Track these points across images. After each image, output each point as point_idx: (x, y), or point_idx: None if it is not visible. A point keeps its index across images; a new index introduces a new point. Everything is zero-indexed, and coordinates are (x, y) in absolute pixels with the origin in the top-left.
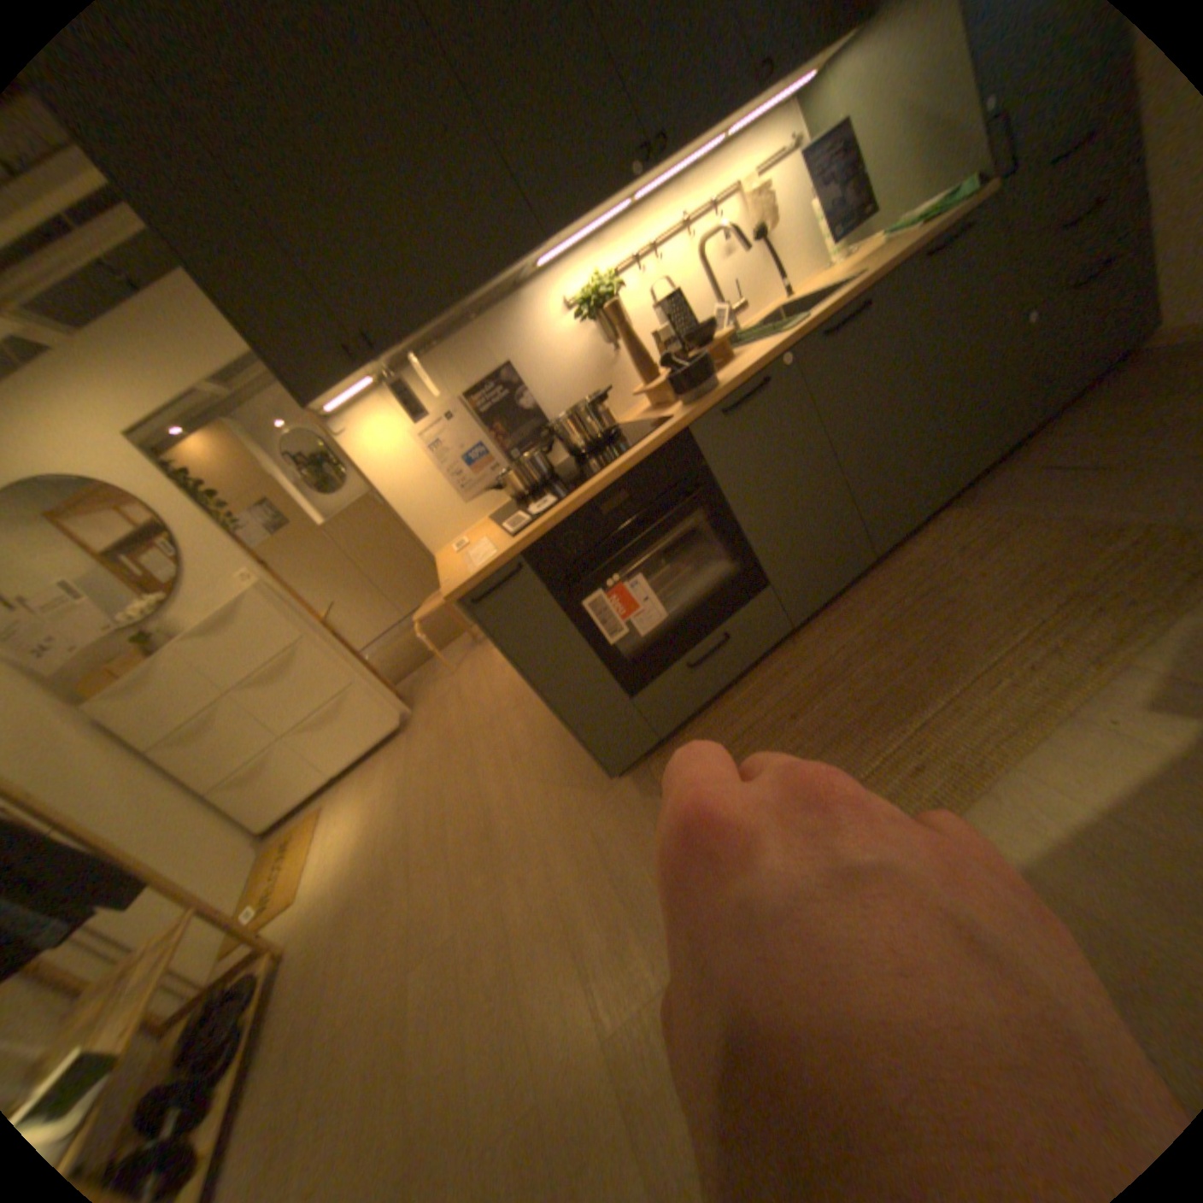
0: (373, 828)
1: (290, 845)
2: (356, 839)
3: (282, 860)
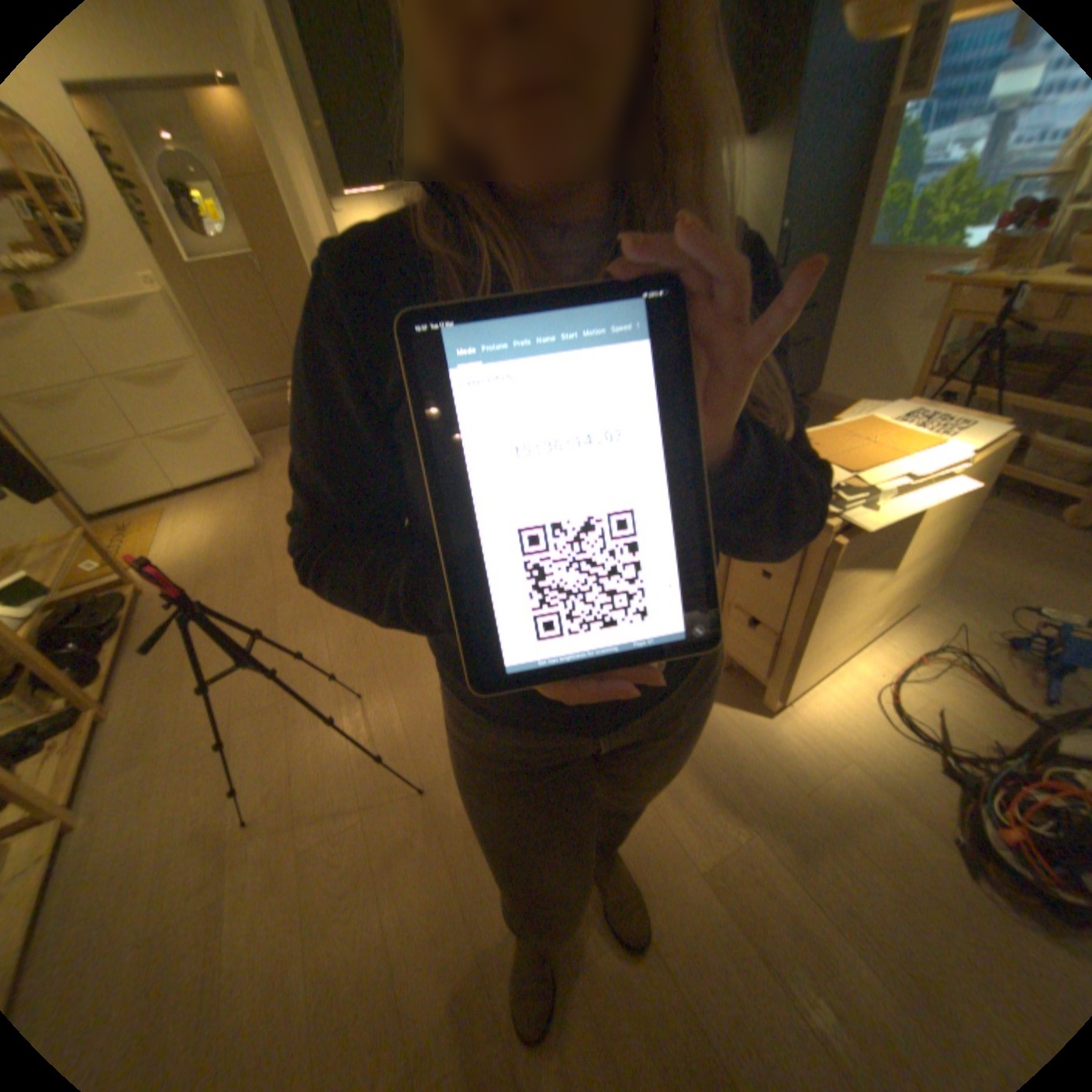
0: (231, 532)
1: (133, 531)
2: (214, 536)
3: (126, 540)
